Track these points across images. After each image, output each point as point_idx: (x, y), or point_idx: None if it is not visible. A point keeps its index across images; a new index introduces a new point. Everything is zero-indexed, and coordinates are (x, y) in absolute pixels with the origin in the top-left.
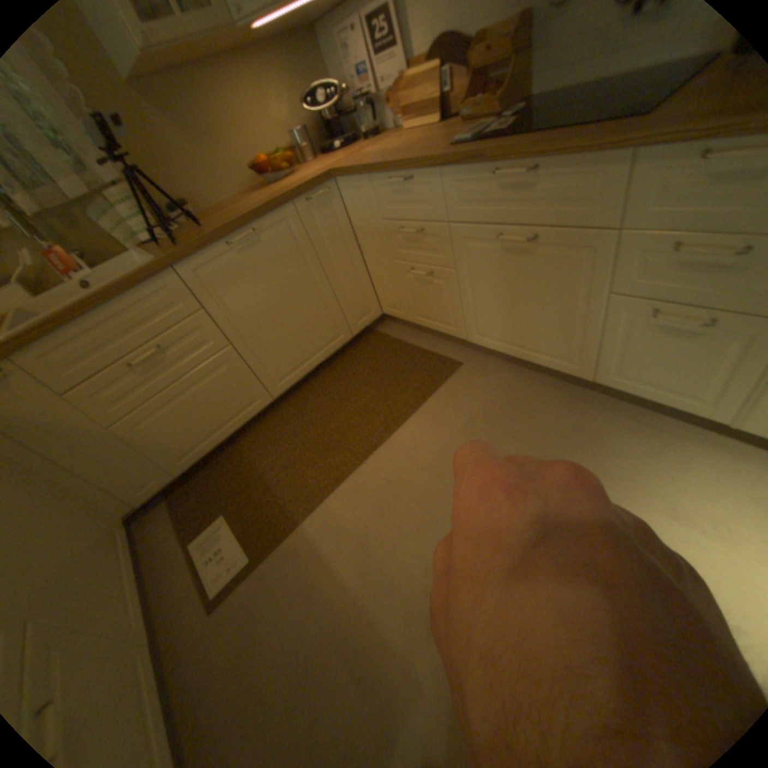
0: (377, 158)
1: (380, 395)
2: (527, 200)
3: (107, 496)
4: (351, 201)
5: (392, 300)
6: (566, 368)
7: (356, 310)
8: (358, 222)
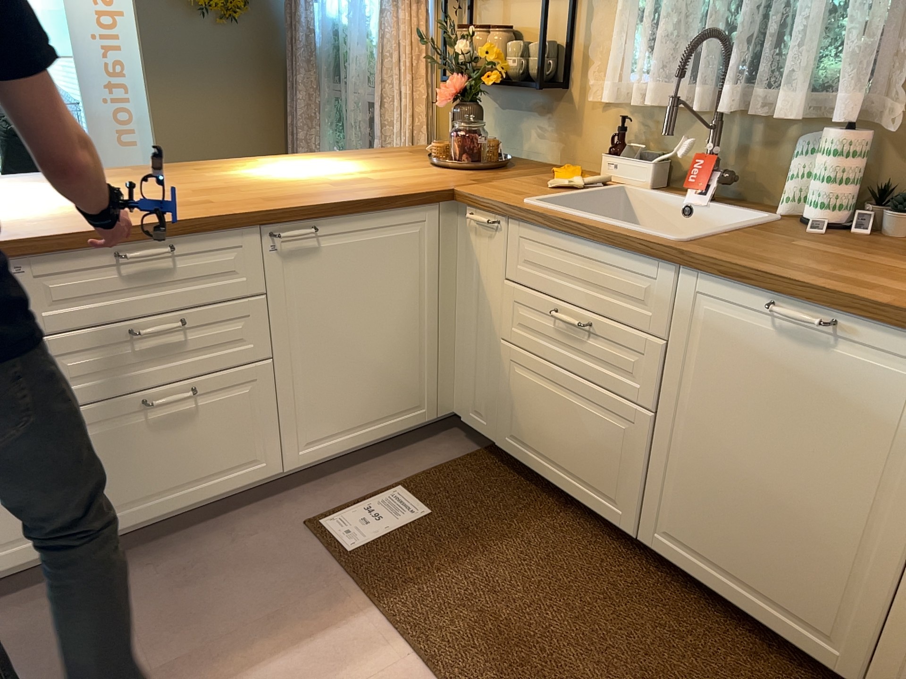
0: None
1: None
2: None
3: (462, 386)
4: None
5: None
6: None
7: None
8: None
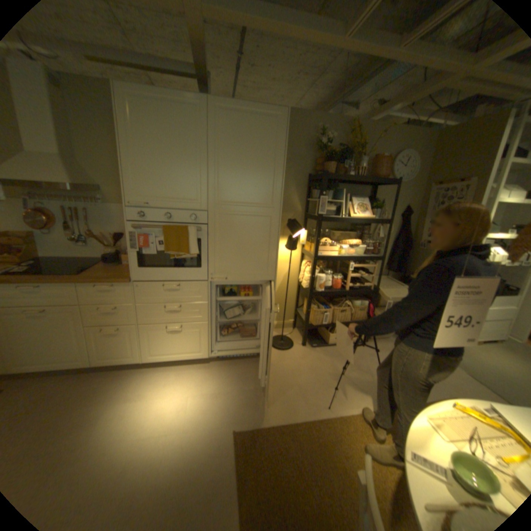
0: None
1: None
2: (38, 298)
3: None
4: None
5: None
6: (76, 366)
7: None
8: None
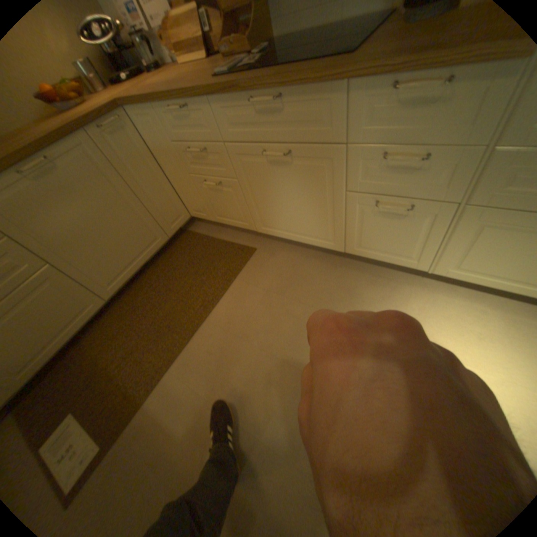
0: (155, 89)
1: (198, 283)
2: (279, 124)
3: None
4: (143, 128)
5: (196, 206)
6: (327, 245)
7: (168, 217)
8: (153, 145)
